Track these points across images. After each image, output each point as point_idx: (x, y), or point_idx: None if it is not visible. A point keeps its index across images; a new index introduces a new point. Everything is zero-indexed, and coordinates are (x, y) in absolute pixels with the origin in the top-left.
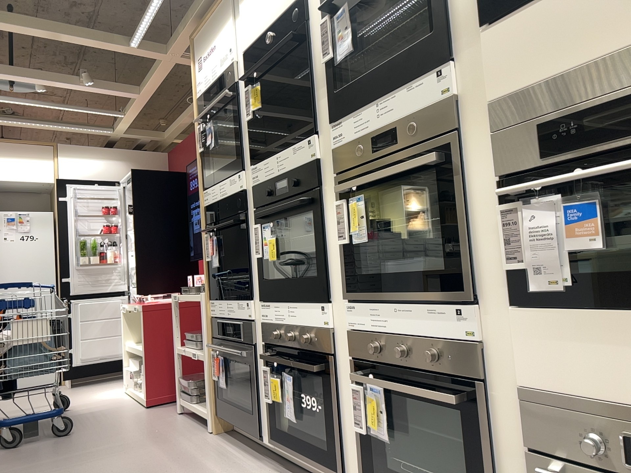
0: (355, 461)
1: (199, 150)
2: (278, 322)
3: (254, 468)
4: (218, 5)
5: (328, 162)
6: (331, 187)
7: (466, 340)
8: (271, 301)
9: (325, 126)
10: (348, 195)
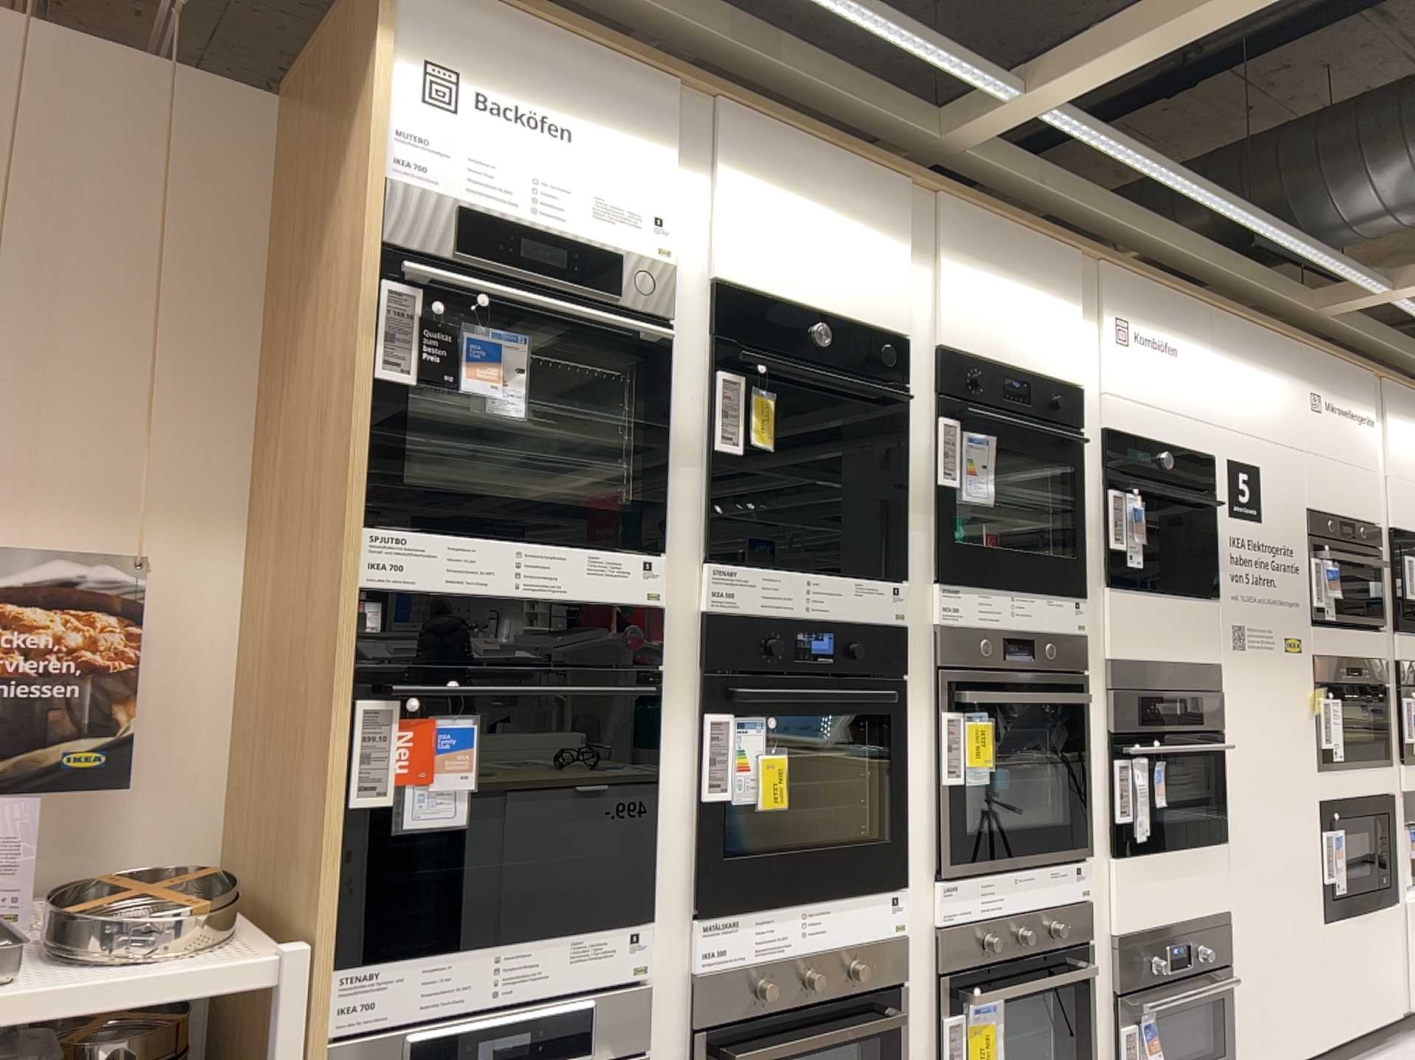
0: None
1: (386, 376)
2: (767, 956)
3: None
4: (623, 56)
5: (920, 642)
6: (920, 684)
7: (1079, 900)
8: (745, 908)
9: (920, 579)
10: (960, 707)
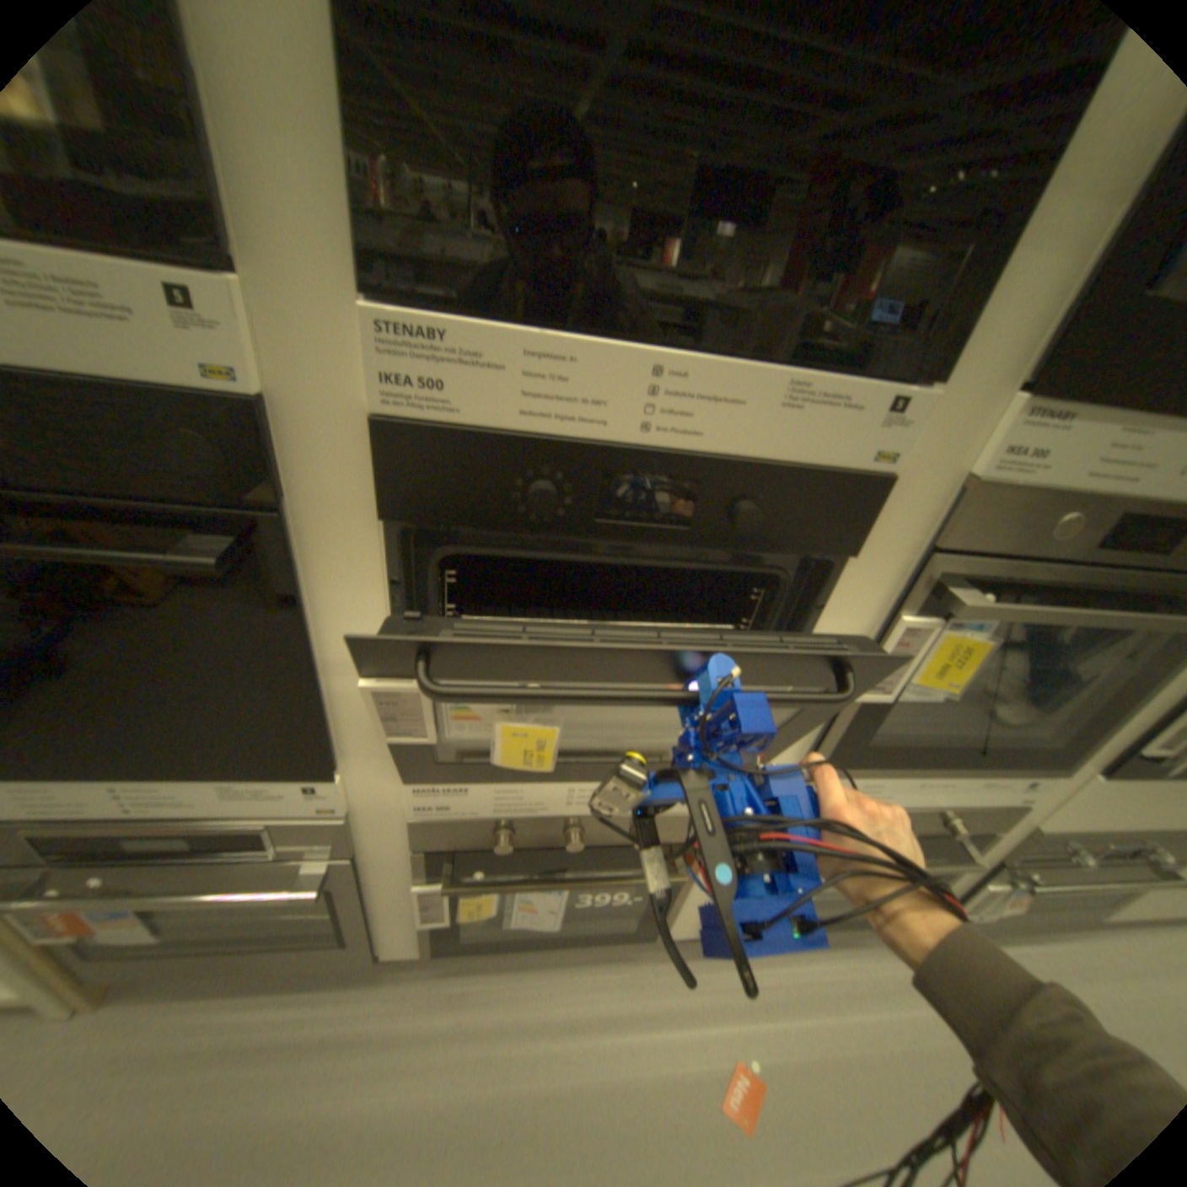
0: (693, 921)
1: None
2: (514, 818)
3: (394, 1017)
4: None
5: (920, 502)
6: (884, 569)
7: (1014, 809)
8: (480, 783)
9: (987, 378)
10: (948, 611)
